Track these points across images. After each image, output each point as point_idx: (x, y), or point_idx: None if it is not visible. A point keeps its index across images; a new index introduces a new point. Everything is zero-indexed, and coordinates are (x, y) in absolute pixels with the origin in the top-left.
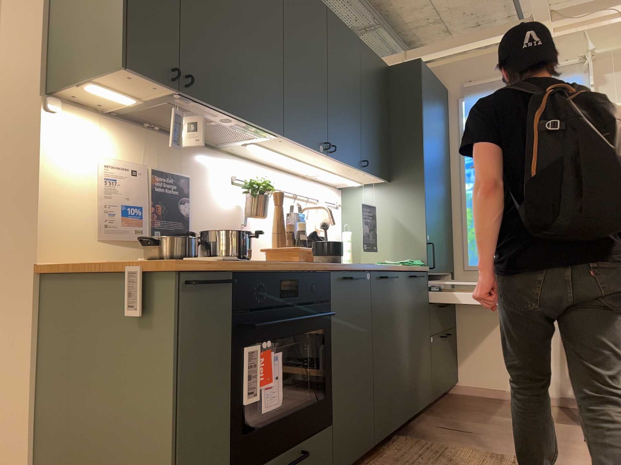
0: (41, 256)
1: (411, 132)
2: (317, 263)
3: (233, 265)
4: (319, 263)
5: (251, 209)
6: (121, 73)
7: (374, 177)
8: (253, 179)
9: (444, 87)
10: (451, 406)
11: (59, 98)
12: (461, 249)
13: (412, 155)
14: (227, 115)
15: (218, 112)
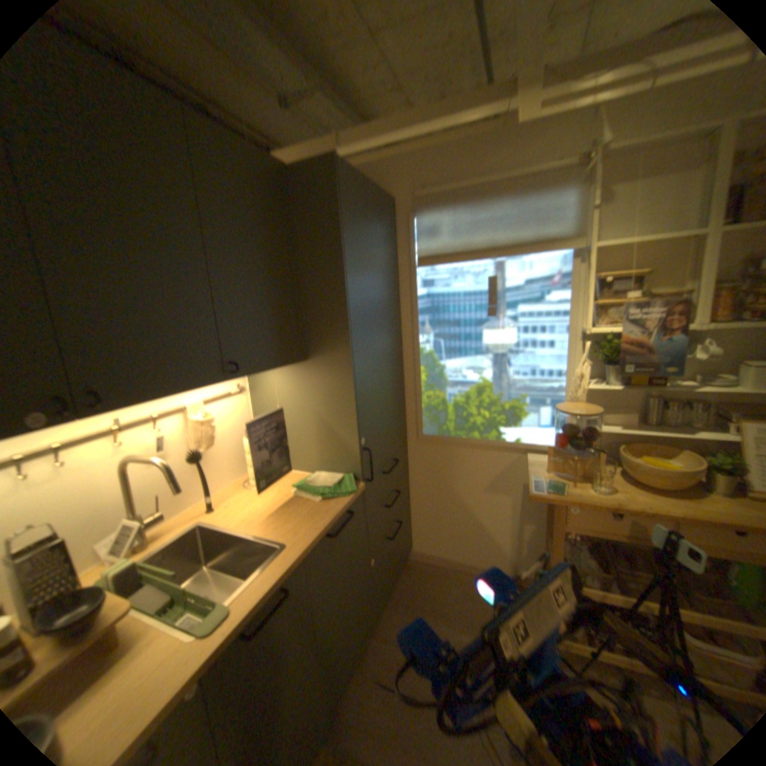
0: None
1: (329, 287)
2: None
3: None
4: None
5: None
6: None
7: (270, 369)
8: None
9: (390, 194)
10: (400, 603)
11: None
12: (414, 415)
13: (332, 323)
14: None
15: None
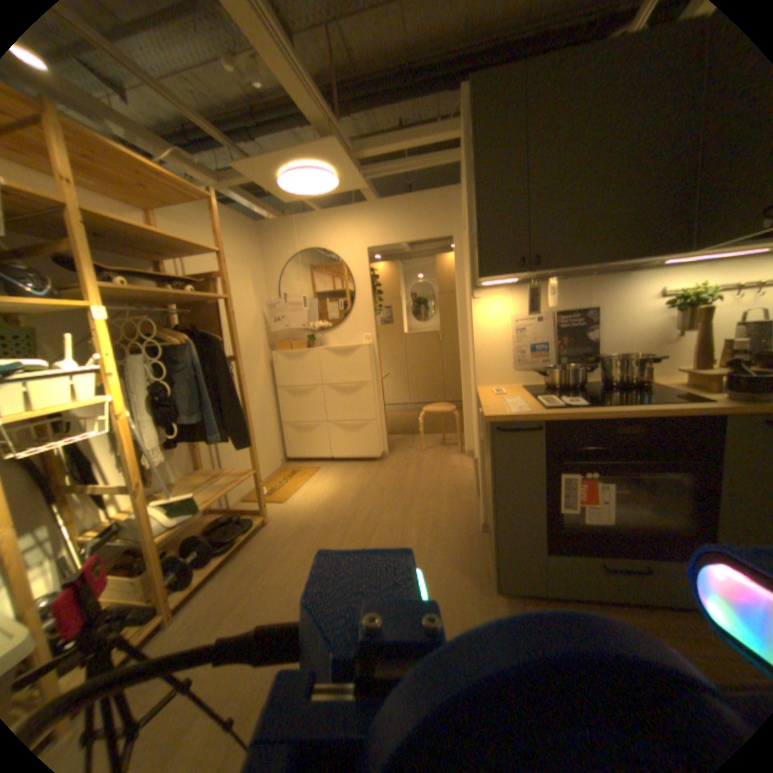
0: (478, 382)
1: None
2: (711, 401)
3: (545, 416)
4: (711, 403)
5: (682, 322)
6: (483, 277)
7: None
8: (686, 290)
9: None
10: None
11: (481, 285)
12: None
13: None
14: (595, 263)
15: (583, 265)
